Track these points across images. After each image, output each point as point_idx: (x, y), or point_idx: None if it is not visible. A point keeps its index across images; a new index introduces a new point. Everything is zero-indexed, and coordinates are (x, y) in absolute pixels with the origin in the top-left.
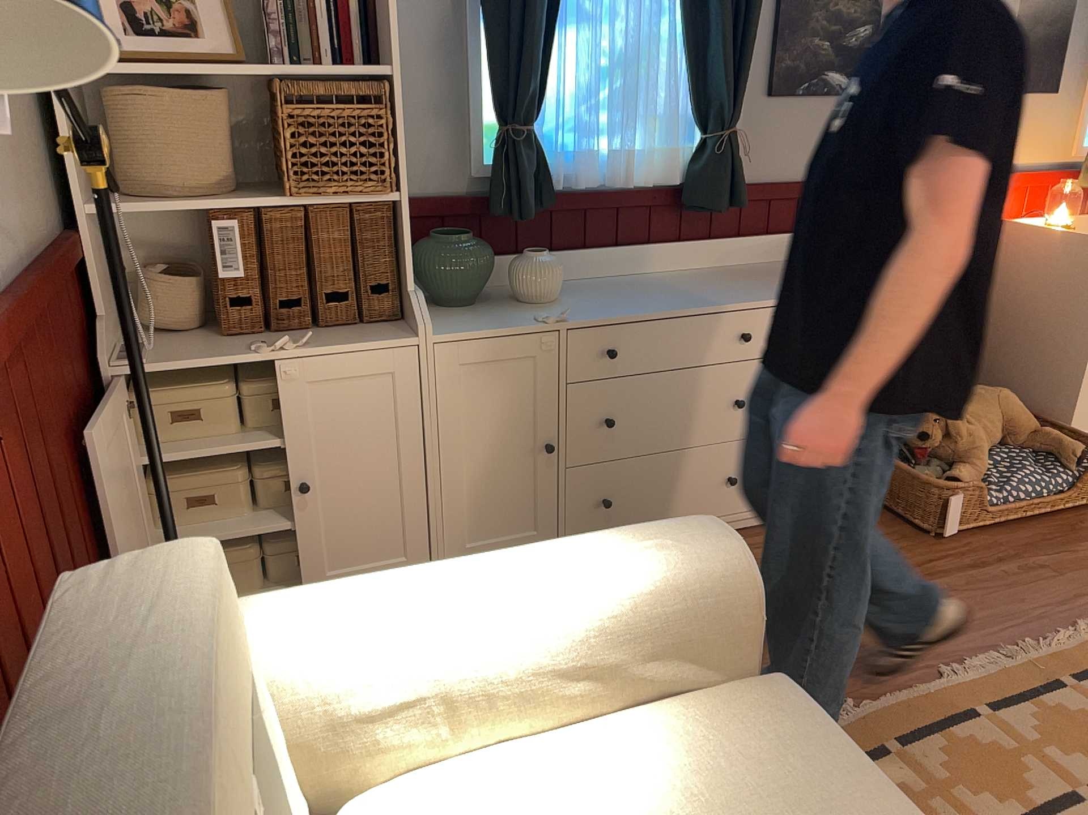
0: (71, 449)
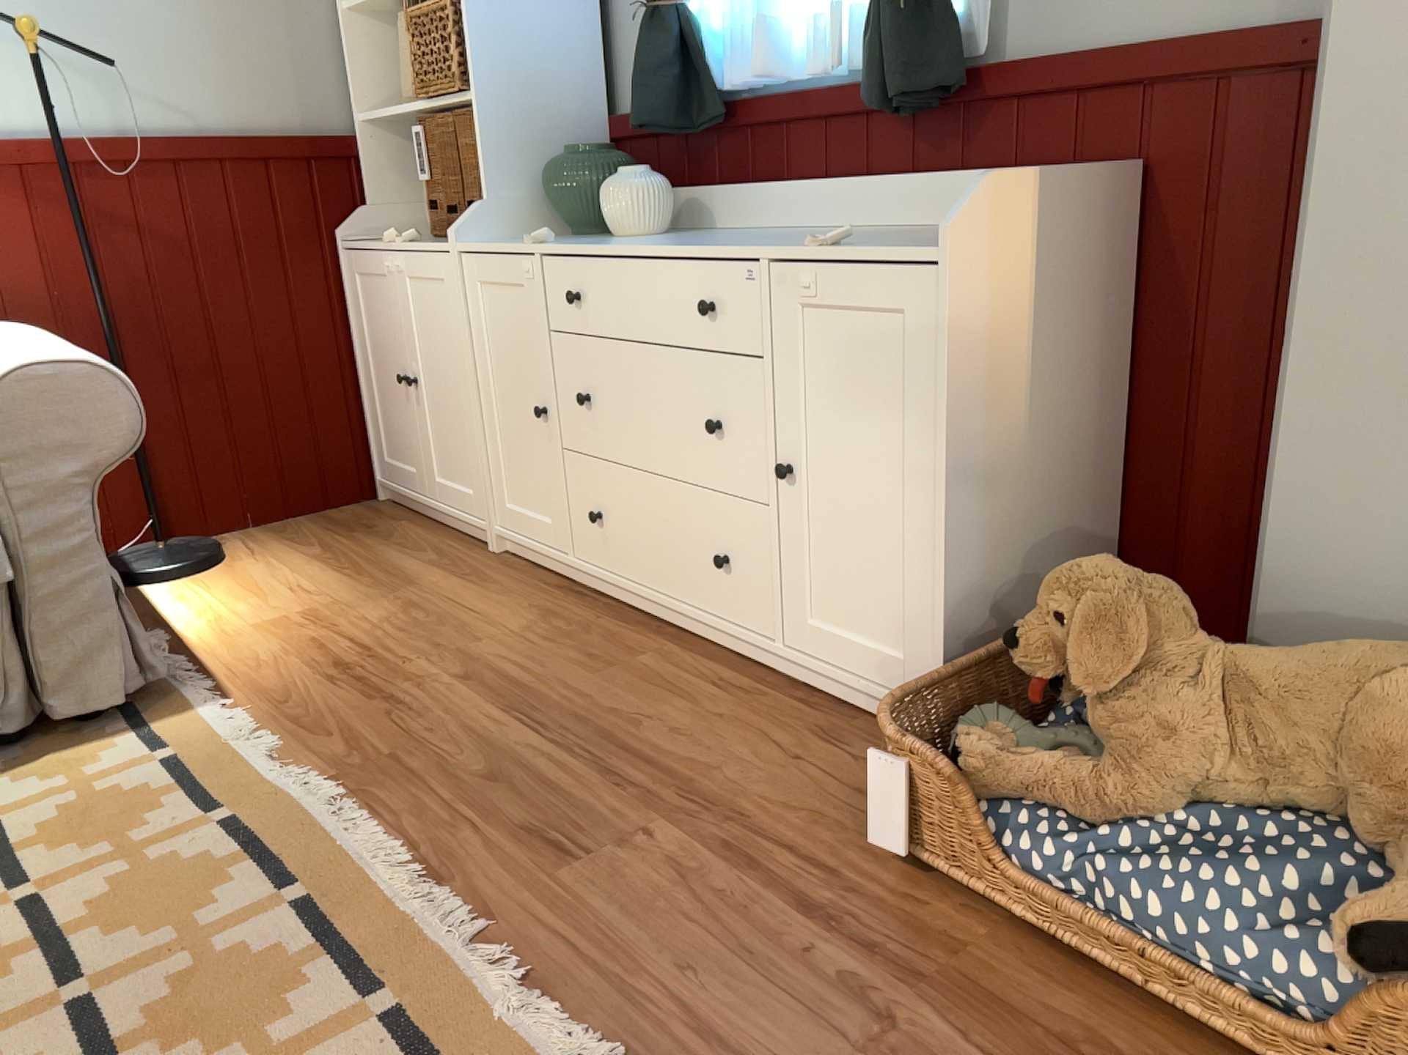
0: (228, 273)
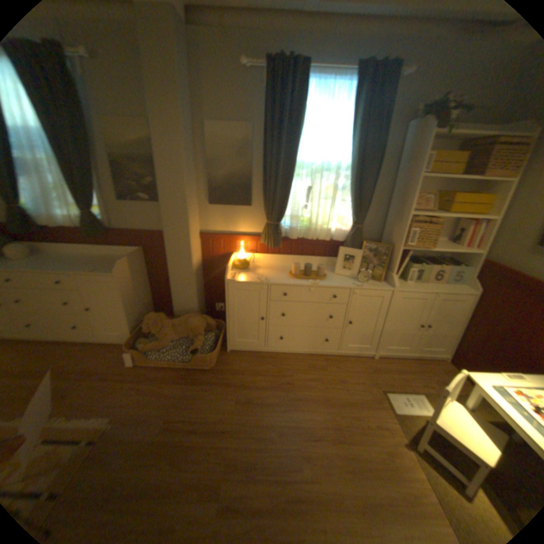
0: None
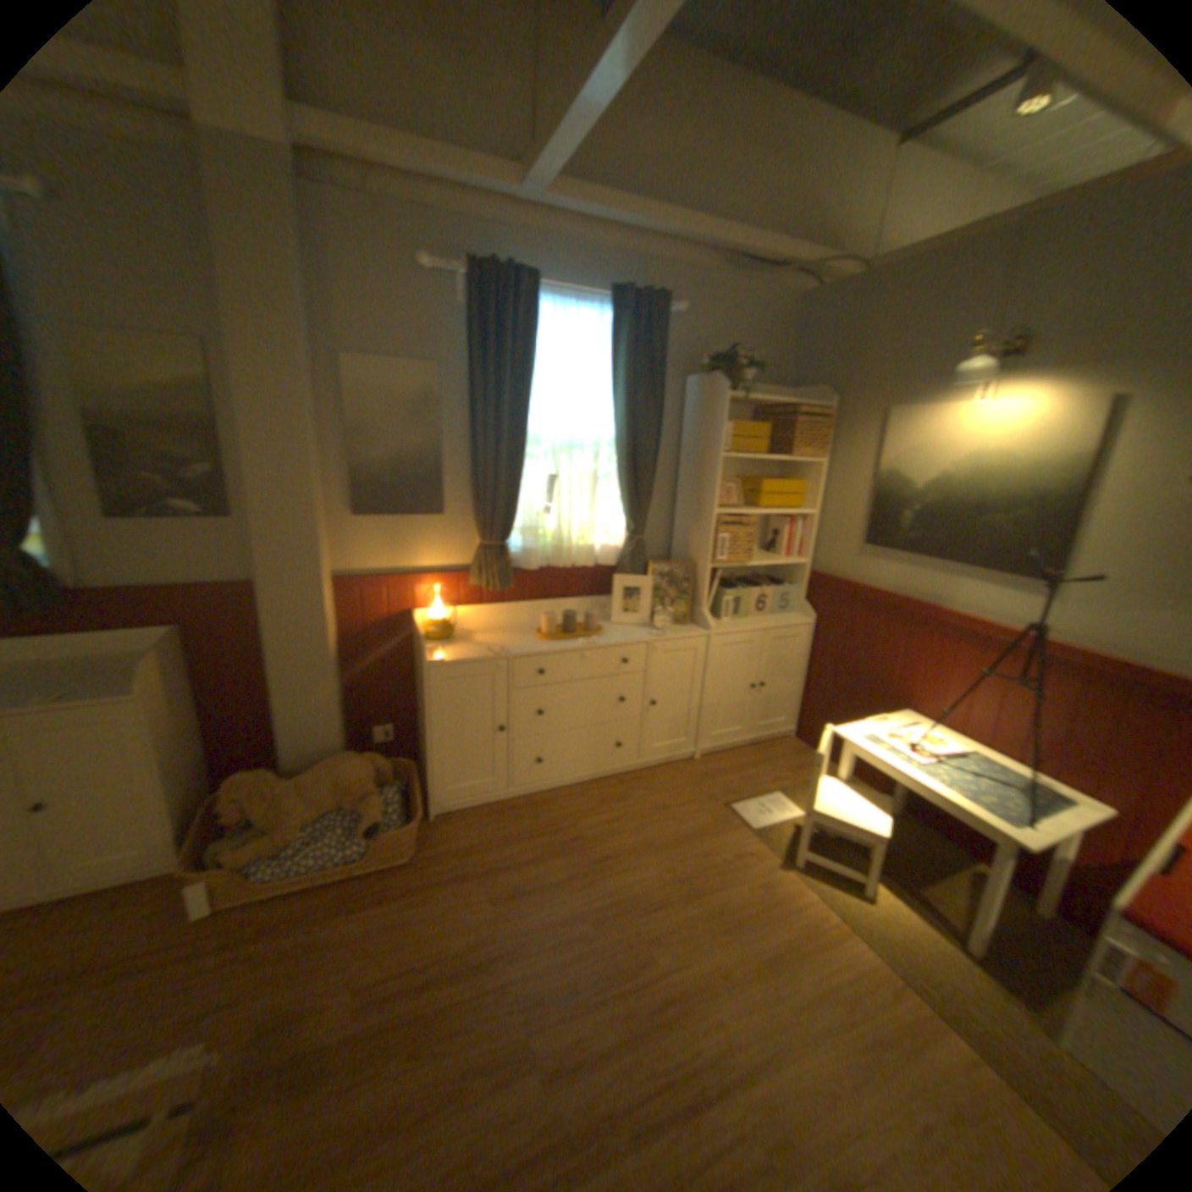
0: None
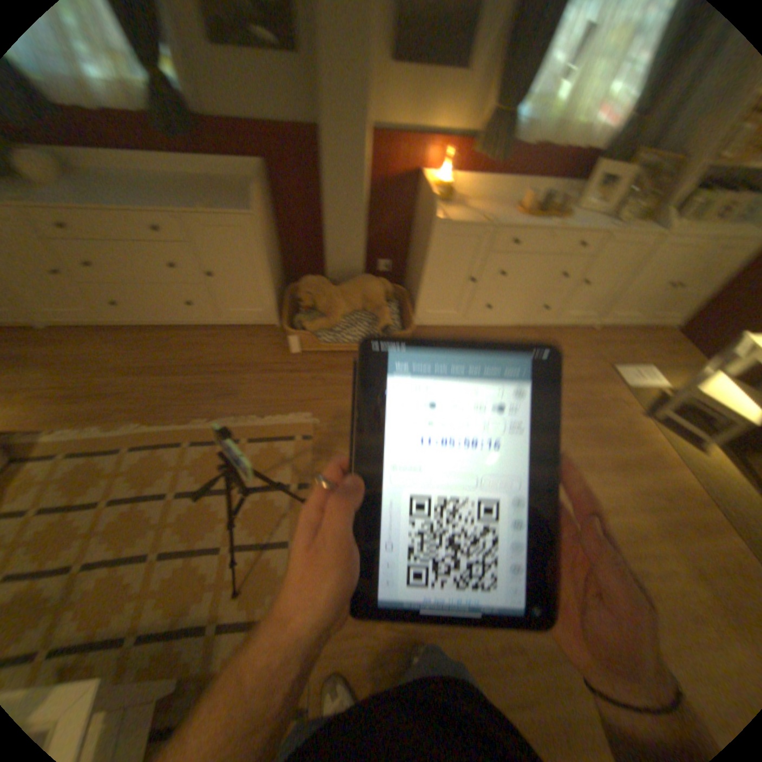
0: None
